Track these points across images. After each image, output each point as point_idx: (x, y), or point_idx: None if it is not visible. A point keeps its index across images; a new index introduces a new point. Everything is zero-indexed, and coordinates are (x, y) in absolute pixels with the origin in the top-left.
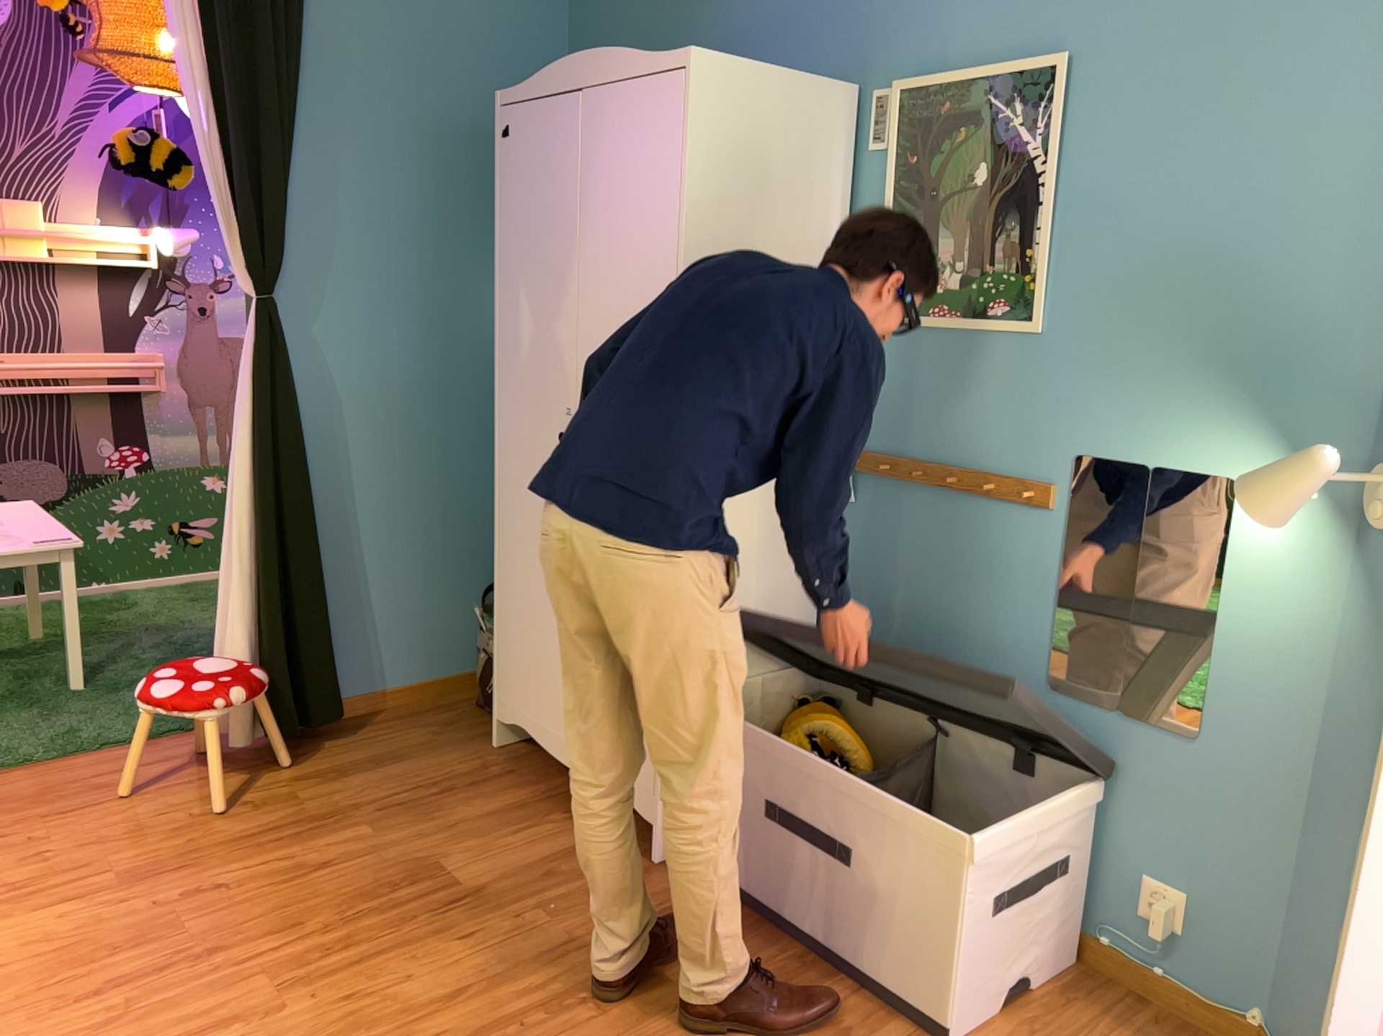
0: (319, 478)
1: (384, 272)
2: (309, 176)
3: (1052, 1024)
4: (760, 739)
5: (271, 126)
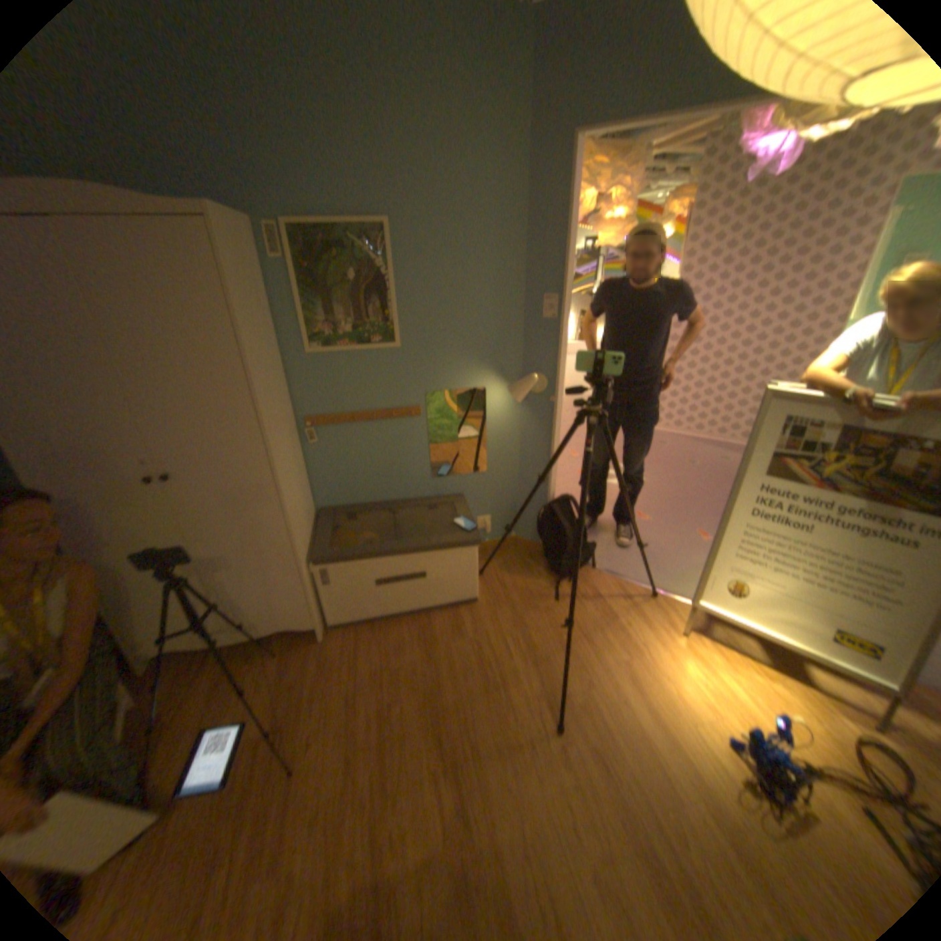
0: None
1: None
2: None
3: (482, 575)
4: (367, 560)
5: None
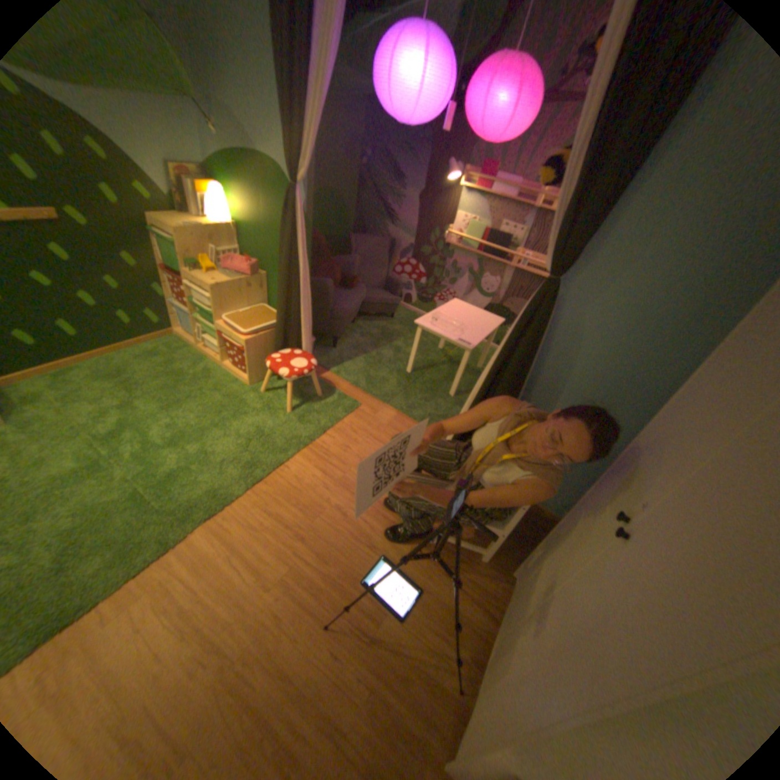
0: (540, 390)
1: (671, 289)
2: (652, 198)
3: None
4: None
5: (620, 149)
